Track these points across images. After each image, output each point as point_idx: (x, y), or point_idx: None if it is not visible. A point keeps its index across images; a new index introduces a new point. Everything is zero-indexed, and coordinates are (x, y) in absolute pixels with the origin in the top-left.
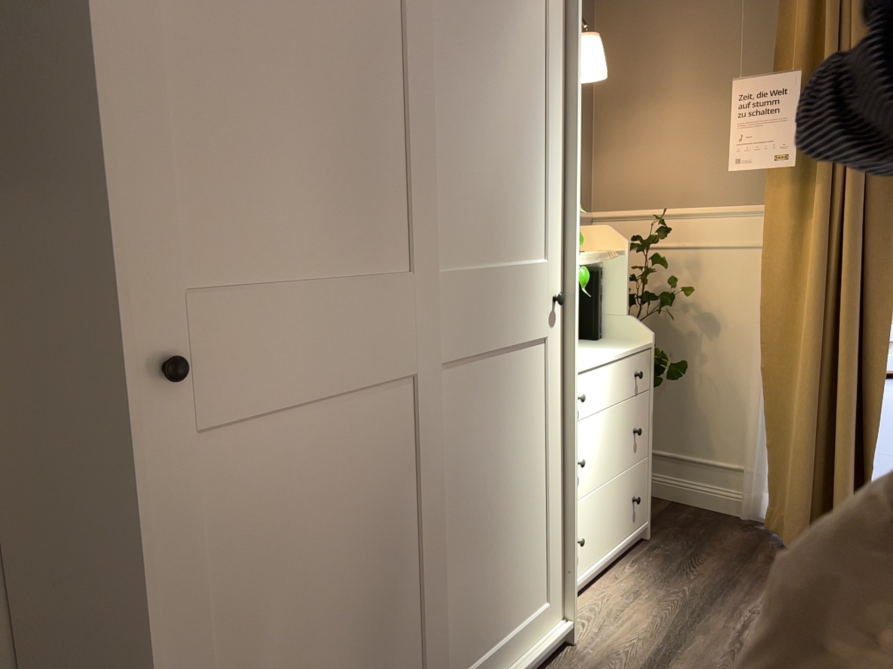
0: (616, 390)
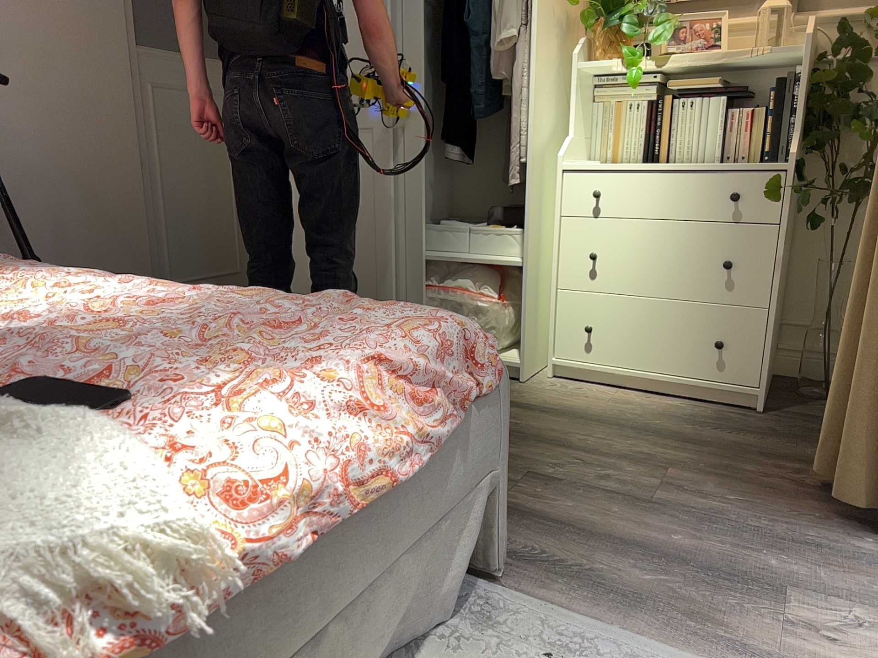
0: (678, 204)
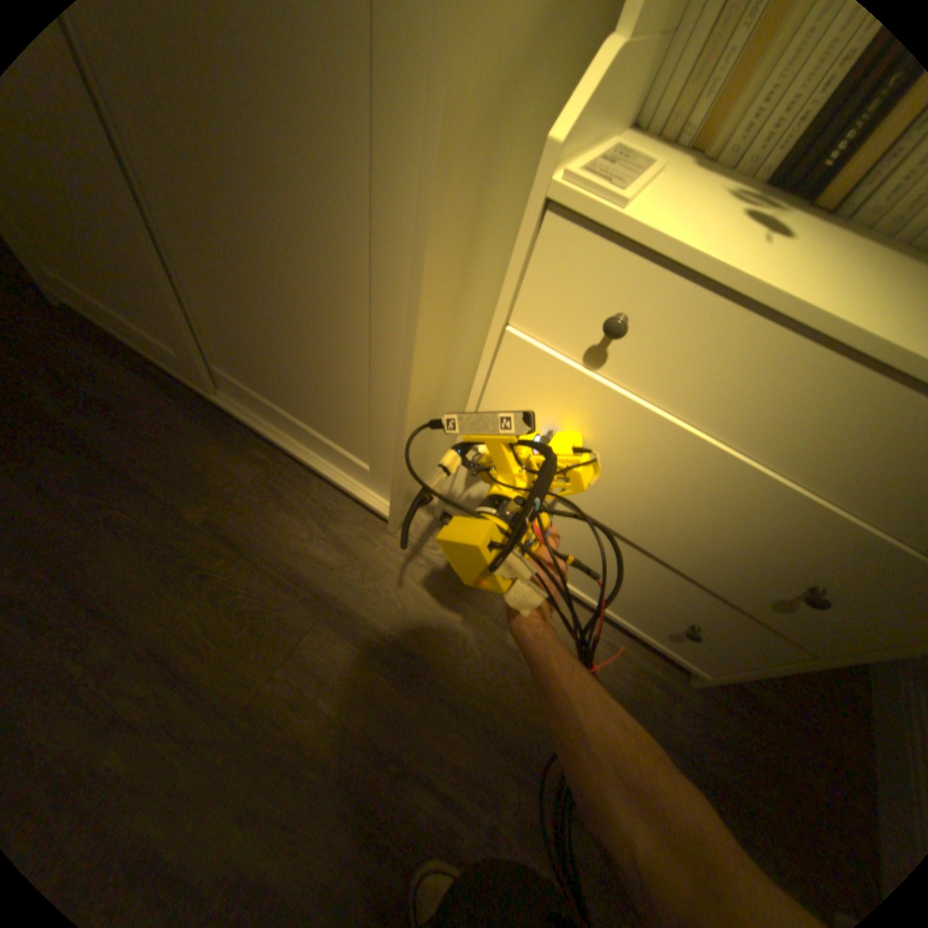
0: (823, 449)
